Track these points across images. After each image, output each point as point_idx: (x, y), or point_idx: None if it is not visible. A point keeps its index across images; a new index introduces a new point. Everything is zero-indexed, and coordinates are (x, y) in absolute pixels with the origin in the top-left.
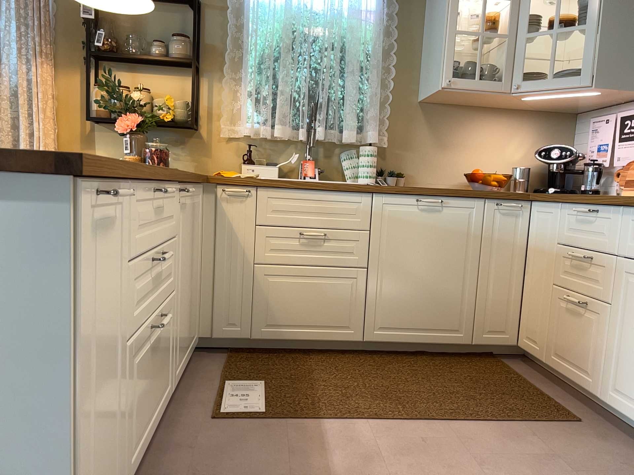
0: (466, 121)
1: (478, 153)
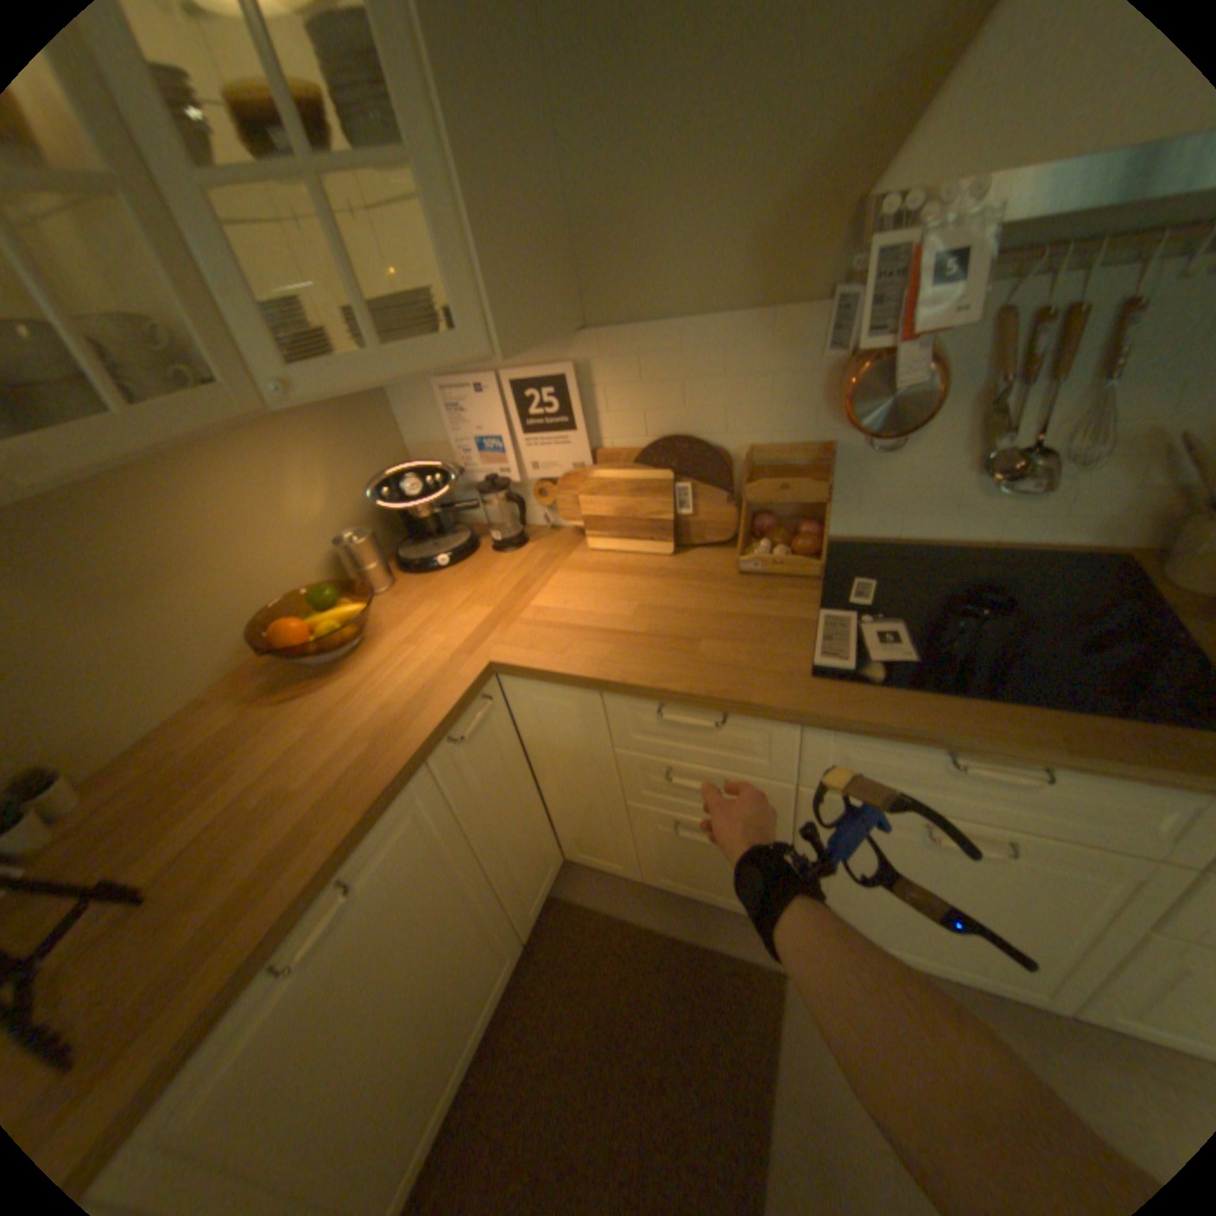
0: (127, 492)
1: (229, 554)
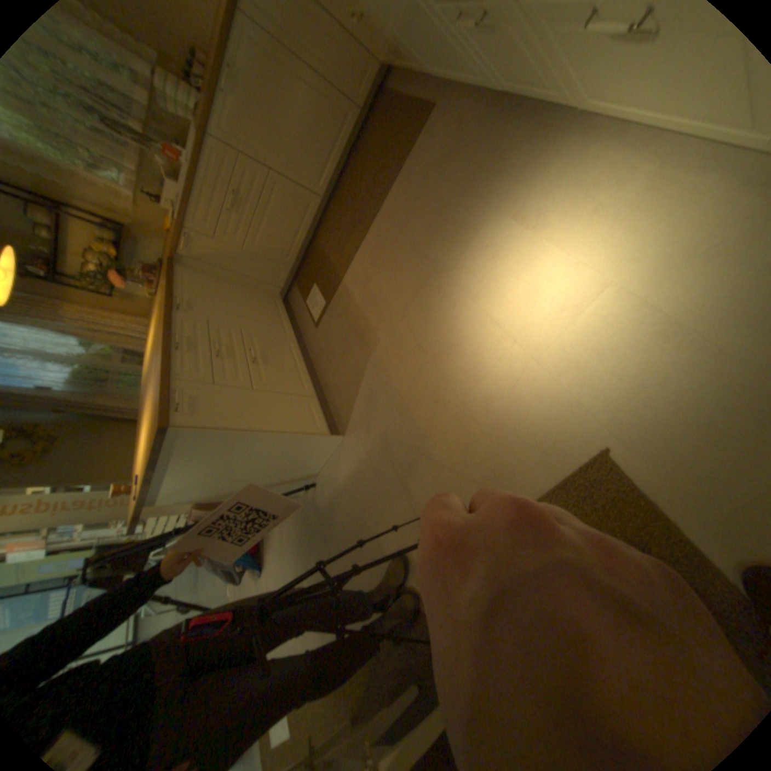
0: None
1: None
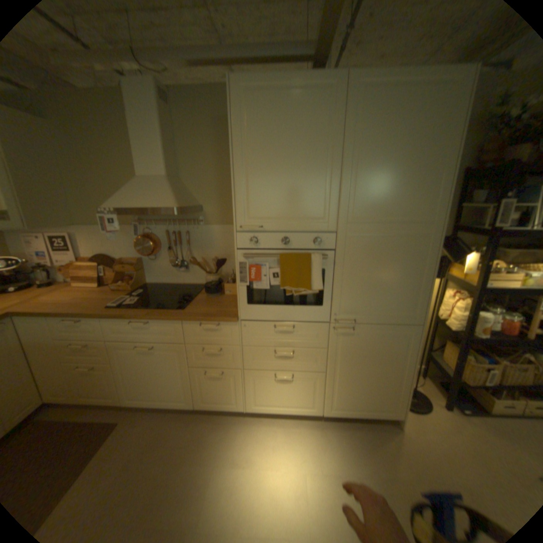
0: None
1: None
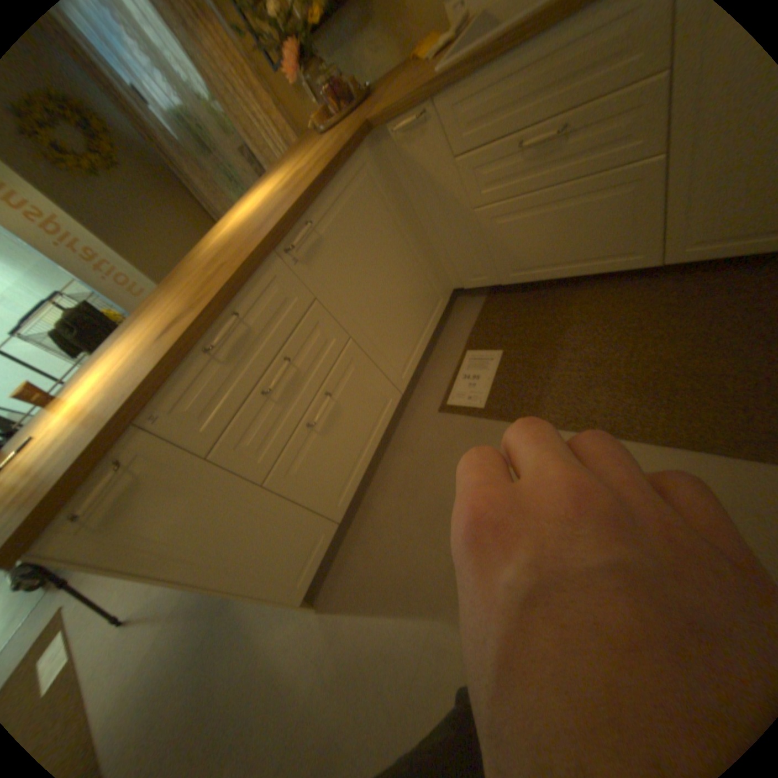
0: None
1: None
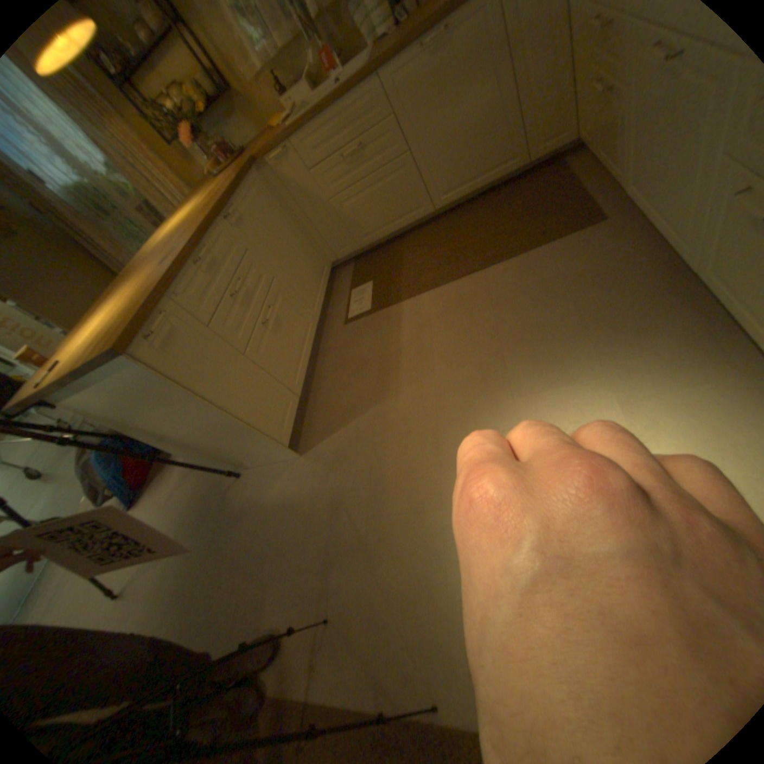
0: None
1: None
